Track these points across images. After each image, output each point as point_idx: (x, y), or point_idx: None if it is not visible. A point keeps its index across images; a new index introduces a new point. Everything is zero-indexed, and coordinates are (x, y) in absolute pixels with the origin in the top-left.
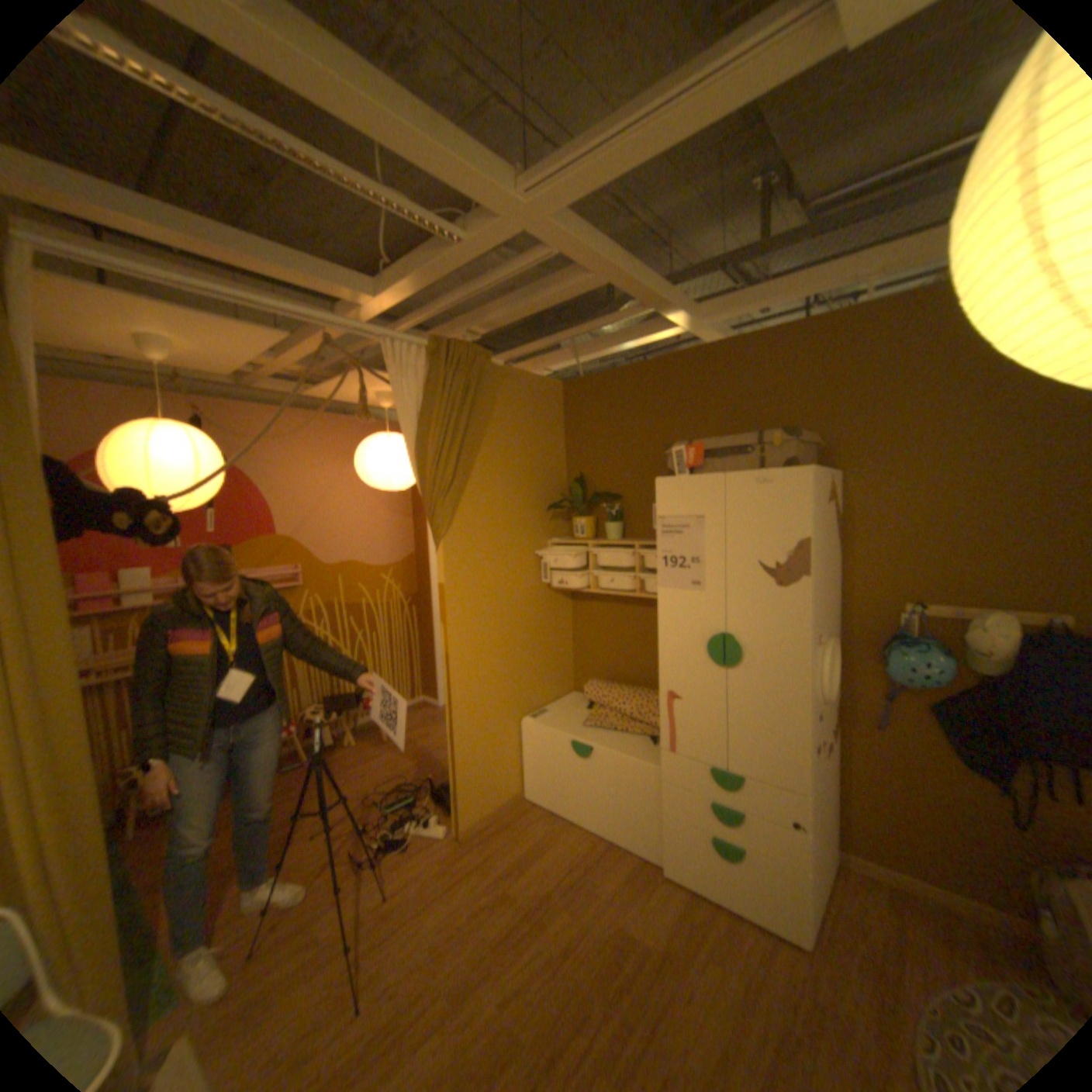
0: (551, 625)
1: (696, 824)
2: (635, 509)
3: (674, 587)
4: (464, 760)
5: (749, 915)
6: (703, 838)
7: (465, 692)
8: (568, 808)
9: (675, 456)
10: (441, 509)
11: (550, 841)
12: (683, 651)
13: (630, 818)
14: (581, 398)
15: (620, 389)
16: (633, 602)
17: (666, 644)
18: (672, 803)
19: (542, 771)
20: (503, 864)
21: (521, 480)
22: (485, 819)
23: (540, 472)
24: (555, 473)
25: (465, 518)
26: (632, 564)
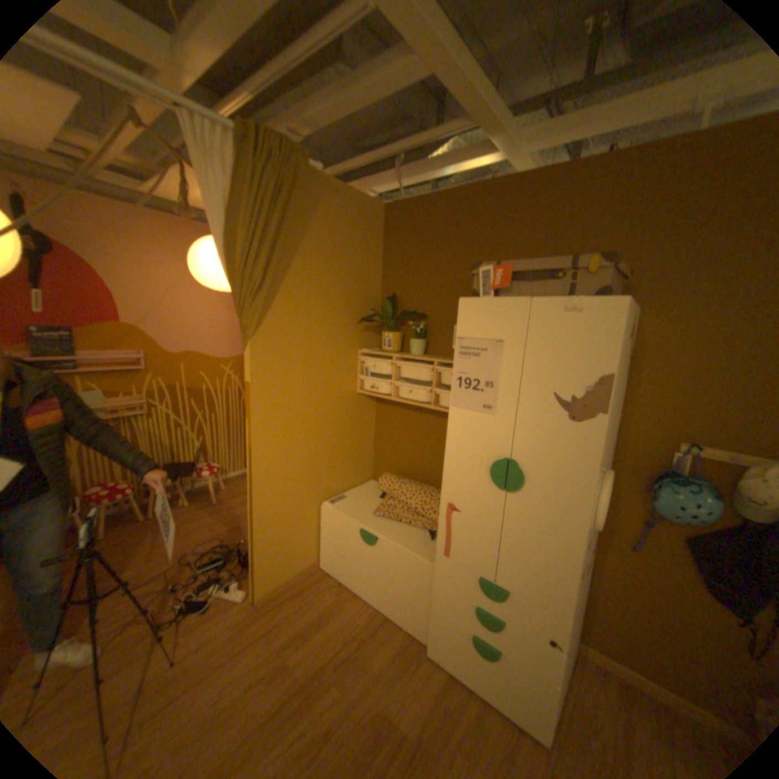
0: (356, 424)
1: (460, 620)
2: (438, 329)
3: (465, 408)
4: (263, 539)
5: (498, 705)
6: (465, 634)
7: (267, 481)
8: (353, 582)
9: (482, 278)
10: (249, 309)
11: (334, 611)
12: (467, 469)
13: (403, 601)
14: (400, 220)
15: (437, 213)
16: (428, 411)
17: (452, 458)
18: (441, 599)
19: (335, 548)
20: (288, 632)
21: (336, 291)
22: (280, 586)
23: (356, 287)
24: (371, 289)
25: (276, 321)
26: (430, 378)
